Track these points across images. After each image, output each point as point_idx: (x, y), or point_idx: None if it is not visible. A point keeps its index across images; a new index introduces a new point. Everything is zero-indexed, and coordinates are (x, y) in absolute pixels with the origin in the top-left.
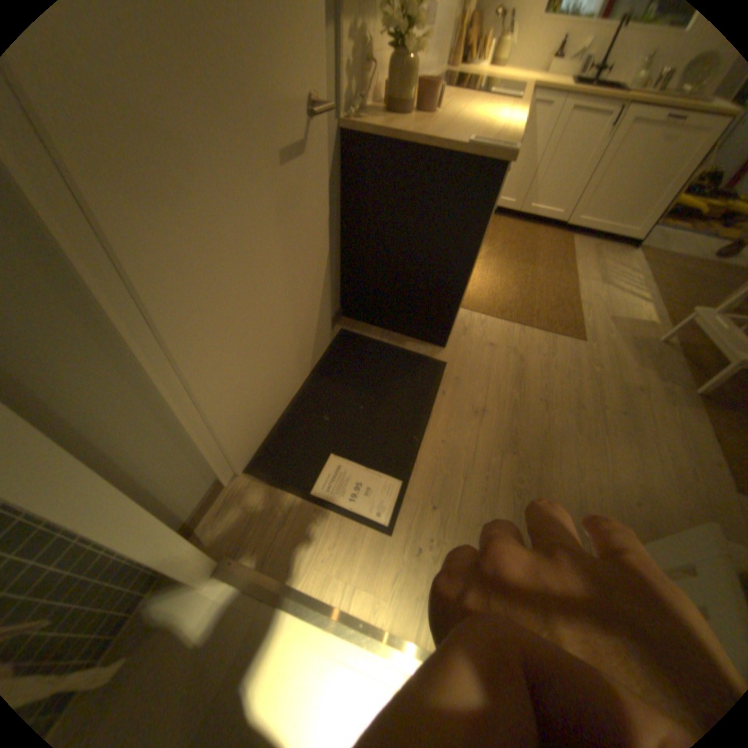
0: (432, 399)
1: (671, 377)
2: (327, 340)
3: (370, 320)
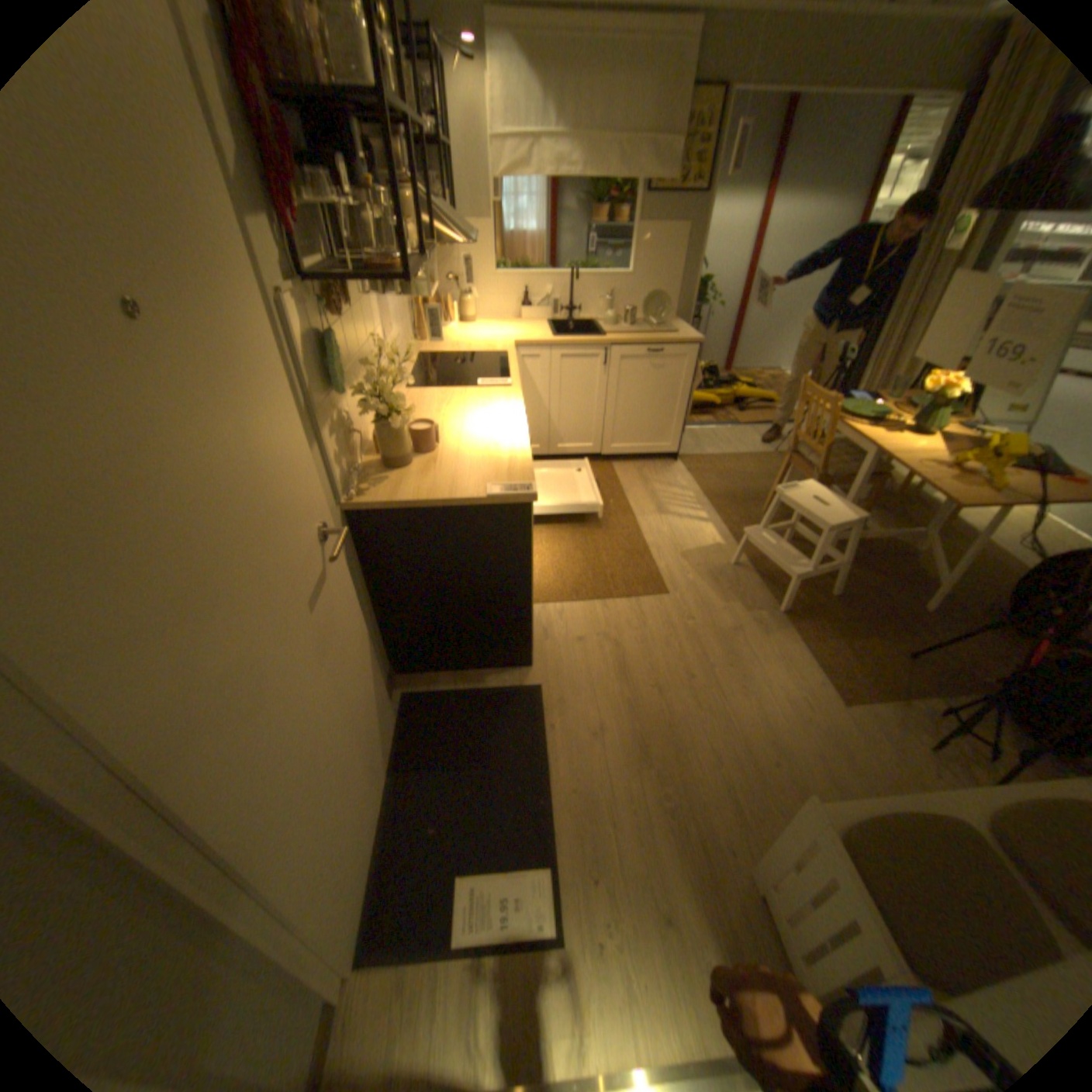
0: (544, 741)
1: (756, 604)
2: (394, 719)
3: (436, 667)
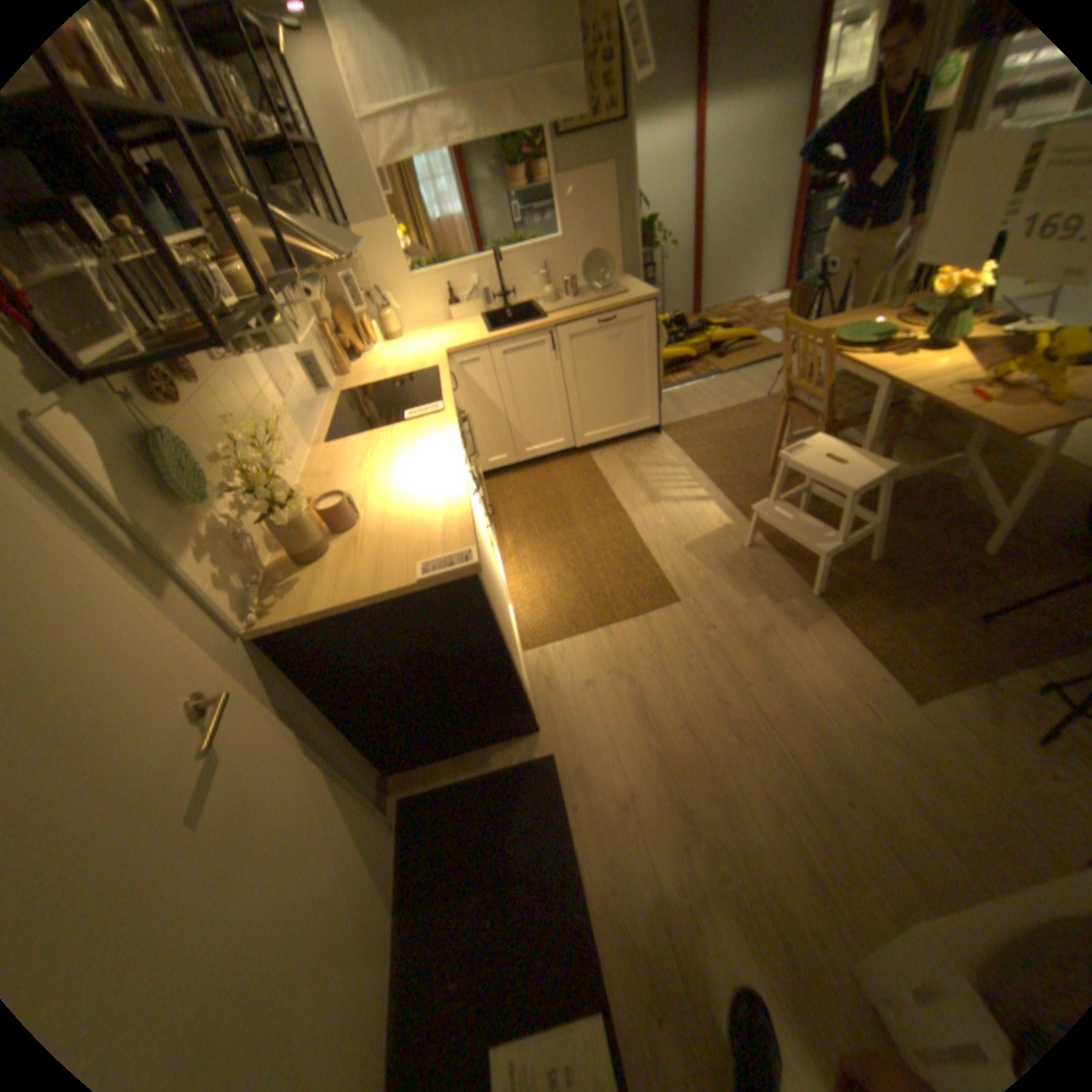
0: (568, 831)
1: (783, 593)
2: (390, 841)
3: (430, 759)
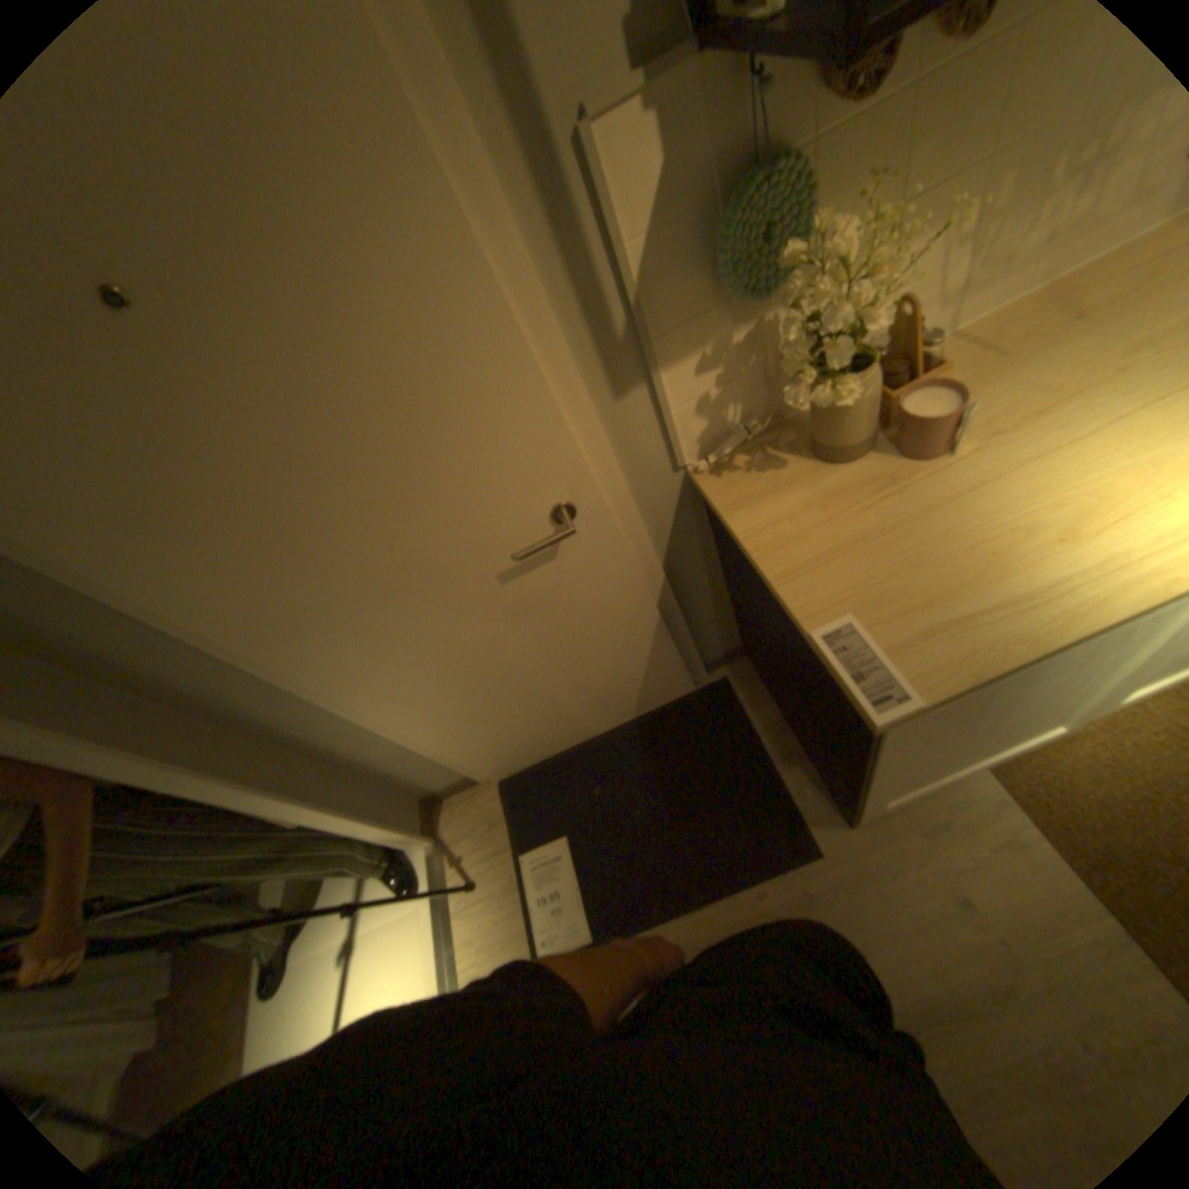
0: (734, 892)
1: None
2: (686, 691)
3: (774, 695)
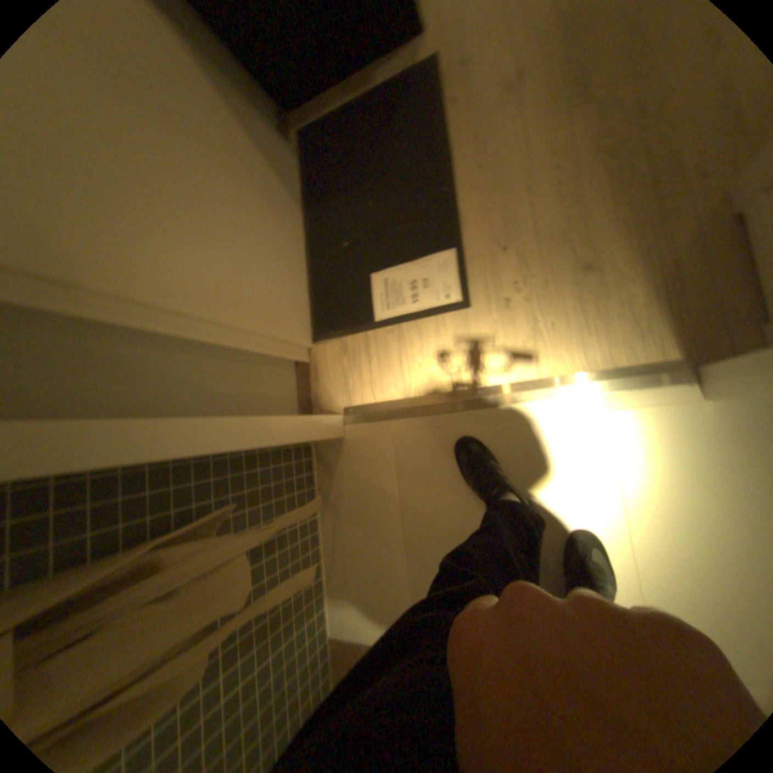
0: (446, 123)
1: None
2: (295, 158)
3: (319, 85)
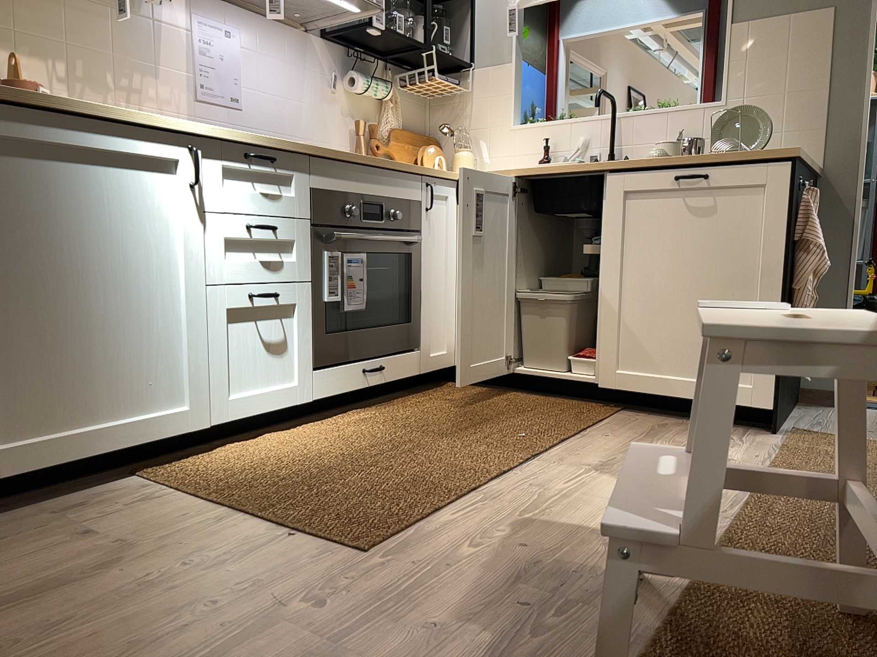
0: None
1: None
2: None
3: None
